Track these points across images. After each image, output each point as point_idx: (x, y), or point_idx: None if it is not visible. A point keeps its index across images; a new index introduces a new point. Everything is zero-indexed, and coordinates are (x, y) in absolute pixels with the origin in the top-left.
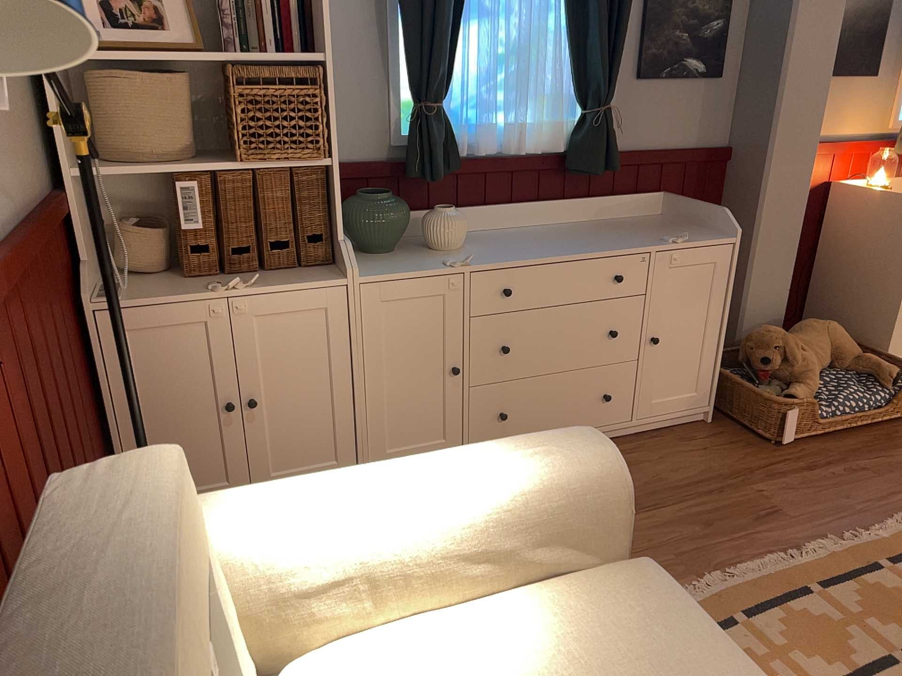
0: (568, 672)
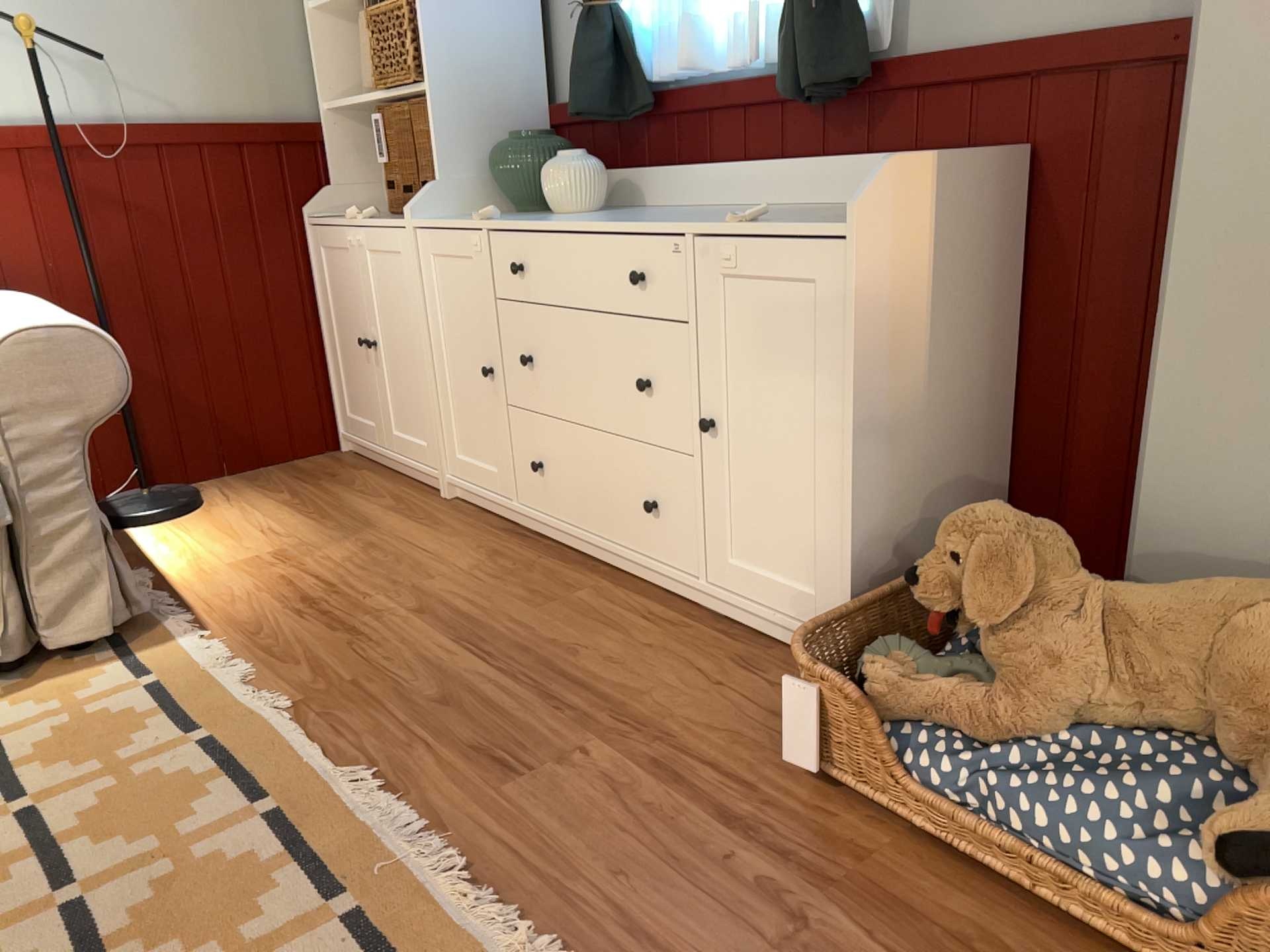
0: None
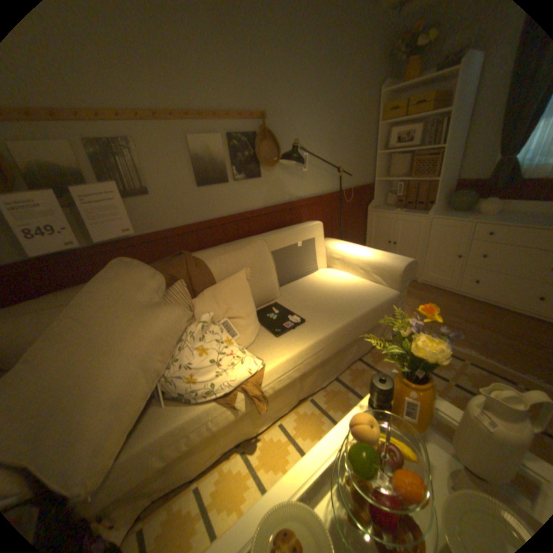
0: (351, 287)
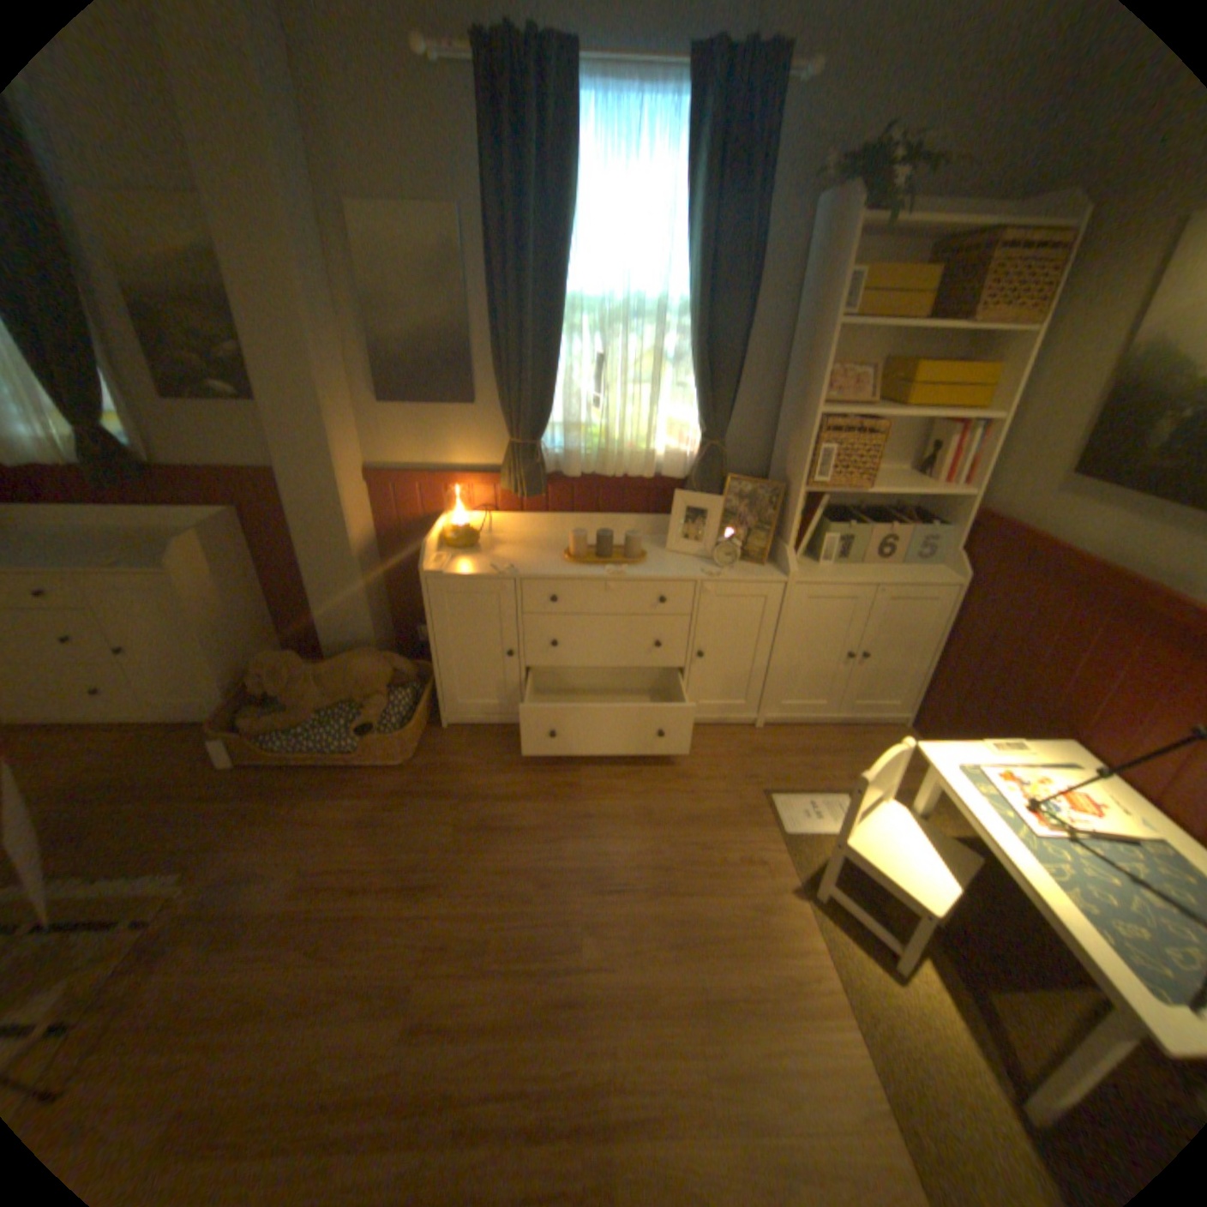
0: None
